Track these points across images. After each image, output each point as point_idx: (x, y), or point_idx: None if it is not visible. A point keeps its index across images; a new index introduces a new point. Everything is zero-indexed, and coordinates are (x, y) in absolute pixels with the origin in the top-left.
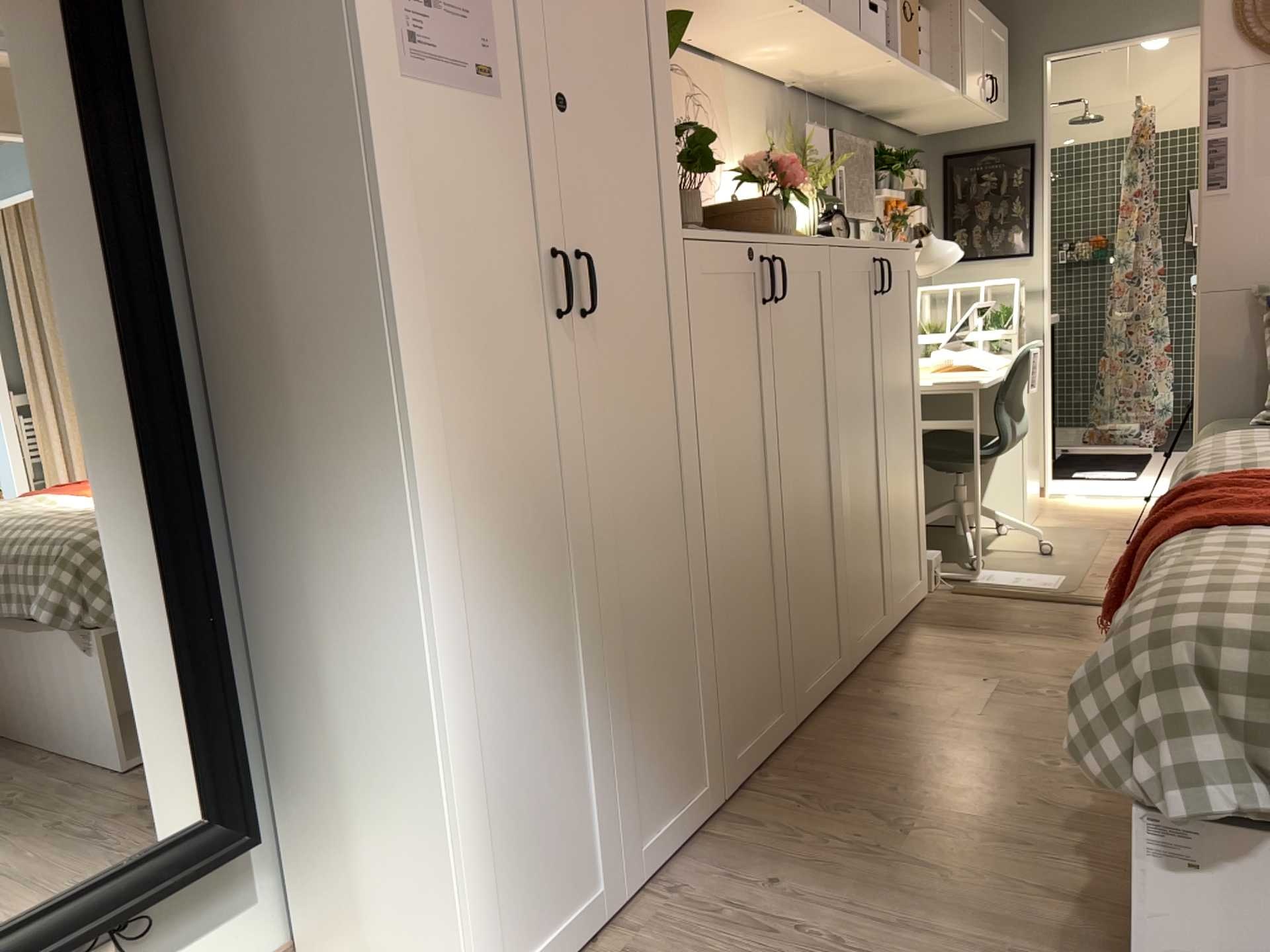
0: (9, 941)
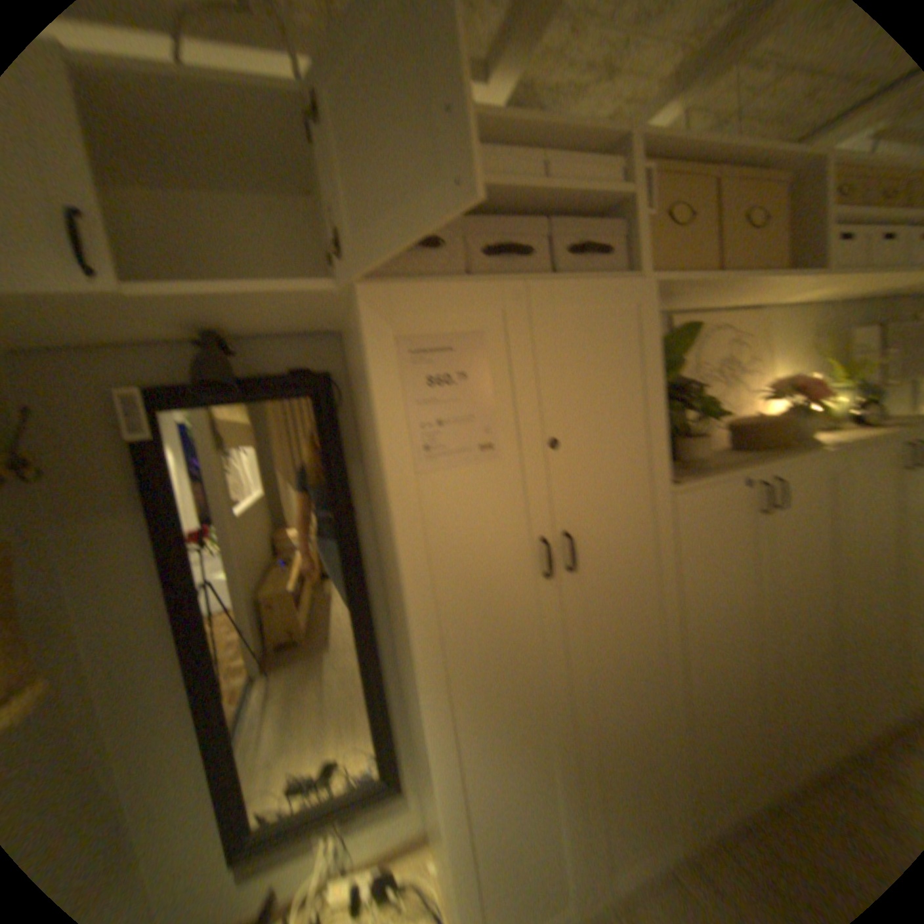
0: (295, 821)
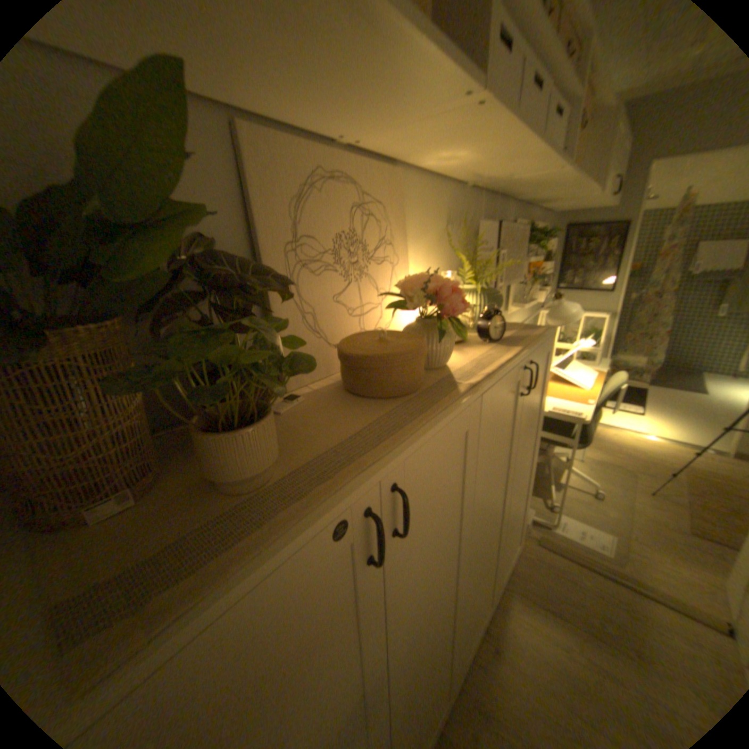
0: None
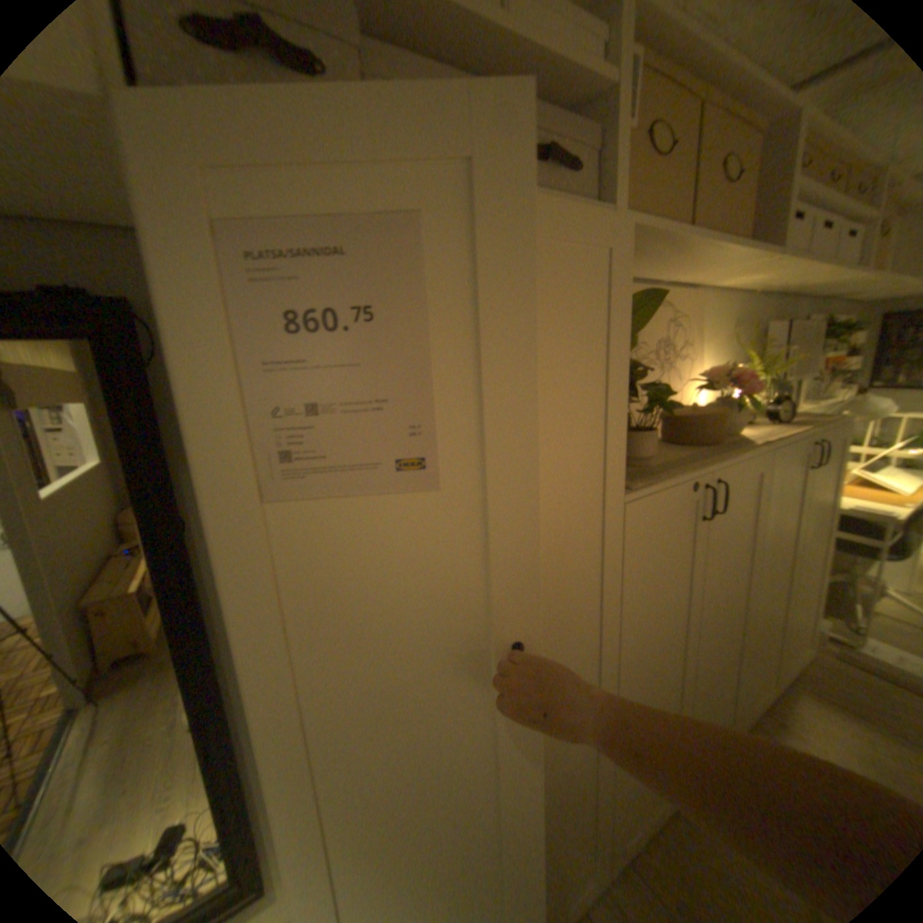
0: None
